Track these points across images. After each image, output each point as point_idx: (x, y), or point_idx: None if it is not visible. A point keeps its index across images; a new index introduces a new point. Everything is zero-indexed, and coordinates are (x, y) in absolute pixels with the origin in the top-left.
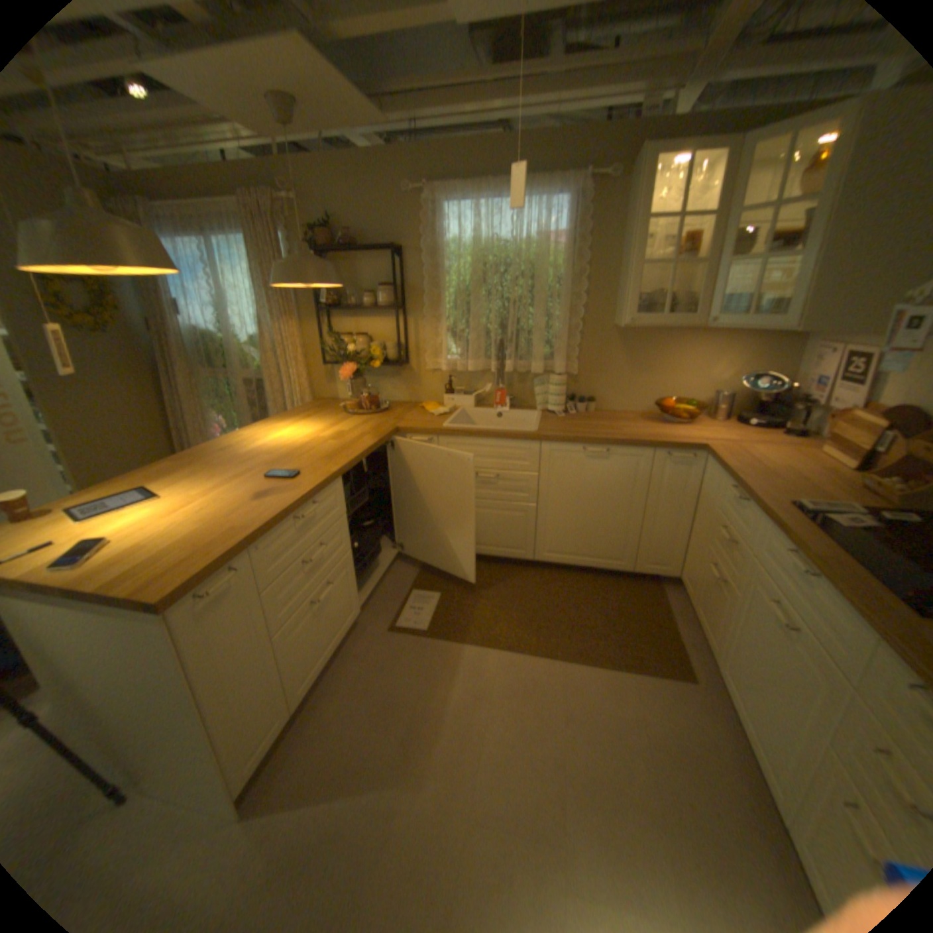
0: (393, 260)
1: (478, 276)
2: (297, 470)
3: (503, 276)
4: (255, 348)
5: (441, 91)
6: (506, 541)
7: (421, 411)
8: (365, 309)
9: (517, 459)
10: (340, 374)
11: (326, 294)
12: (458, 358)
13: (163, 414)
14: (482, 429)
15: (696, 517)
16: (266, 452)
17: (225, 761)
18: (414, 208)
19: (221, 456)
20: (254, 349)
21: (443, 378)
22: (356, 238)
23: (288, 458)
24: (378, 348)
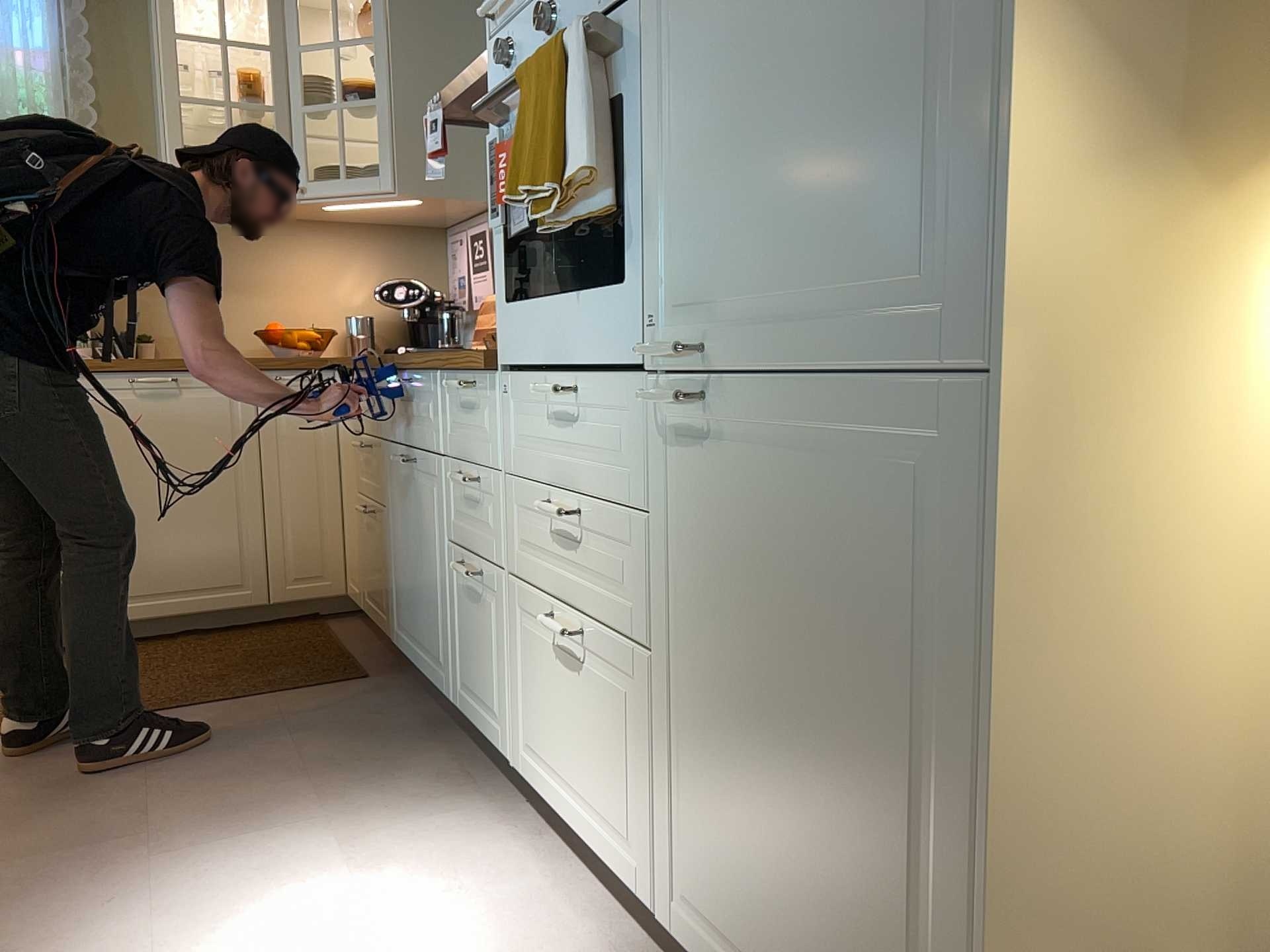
0: None
1: None
2: None
3: None
4: None
5: None
6: None
7: None
8: None
9: None
10: None
11: None
12: None
13: None
14: None
15: (341, 476)
16: None
17: None
18: None
19: None
20: None
21: None
22: None
23: None
24: None
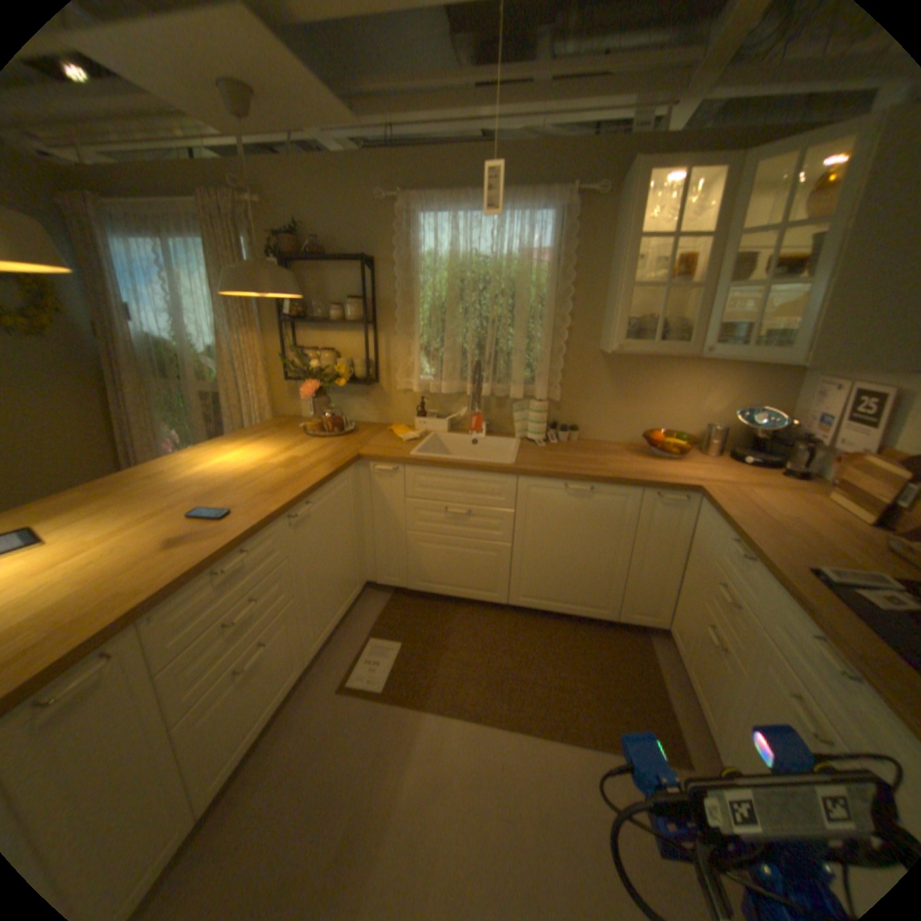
0: (363, 271)
1: (455, 292)
2: (230, 507)
3: (481, 293)
4: (213, 359)
5: (419, 95)
6: (478, 582)
7: (389, 434)
8: (332, 322)
9: (491, 494)
10: (302, 392)
11: (291, 305)
12: (432, 378)
13: (110, 427)
14: (453, 459)
15: (689, 565)
16: (201, 481)
17: None
18: (387, 218)
19: (146, 485)
20: (213, 360)
21: (415, 399)
22: (326, 247)
23: (224, 491)
24: (344, 365)
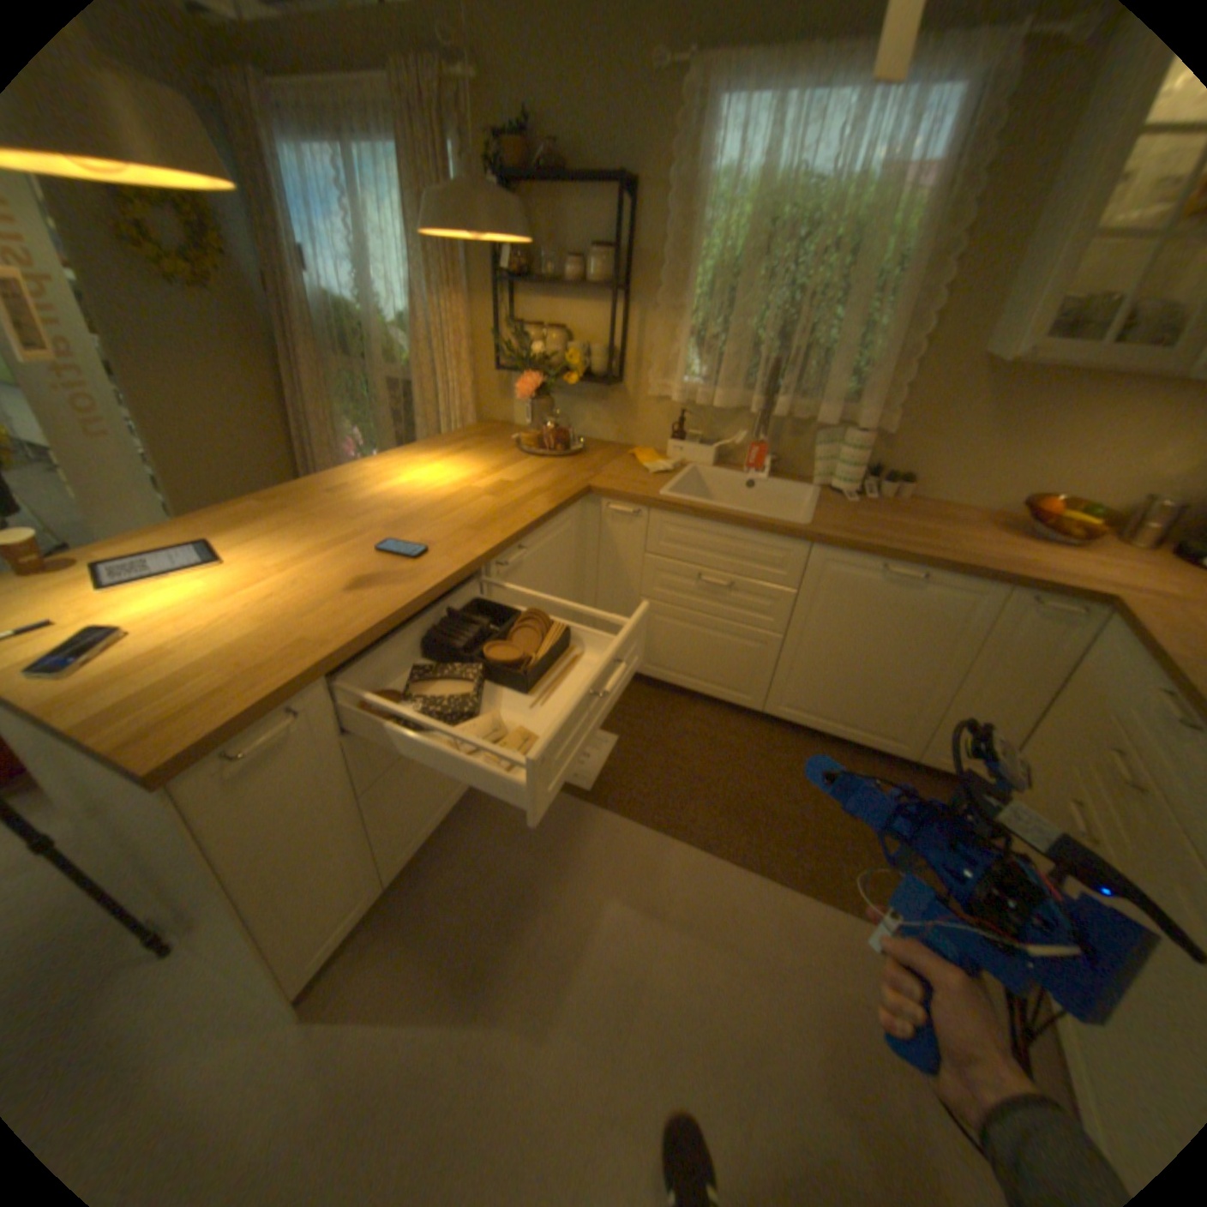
0: (620, 201)
1: (760, 240)
2: (426, 543)
3: (803, 243)
4: (404, 333)
5: None
6: (726, 678)
7: (629, 461)
8: (566, 285)
9: (768, 564)
10: (517, 389)
11: (510, 254)
12: (701, 382)
13: (284, 417)
14: (720, 508)
15: (1057, 709)
16: (391, 503)
17: (279, 960)
18: (668, 104)
19: (328, 501)
20: (404, 335)
21: (672, 411)
22: (567, 157)
23: (419, 520)
24: (577, 353)
